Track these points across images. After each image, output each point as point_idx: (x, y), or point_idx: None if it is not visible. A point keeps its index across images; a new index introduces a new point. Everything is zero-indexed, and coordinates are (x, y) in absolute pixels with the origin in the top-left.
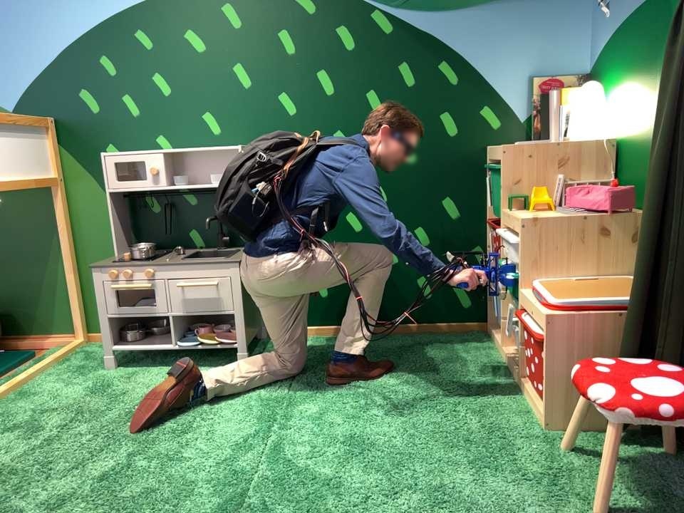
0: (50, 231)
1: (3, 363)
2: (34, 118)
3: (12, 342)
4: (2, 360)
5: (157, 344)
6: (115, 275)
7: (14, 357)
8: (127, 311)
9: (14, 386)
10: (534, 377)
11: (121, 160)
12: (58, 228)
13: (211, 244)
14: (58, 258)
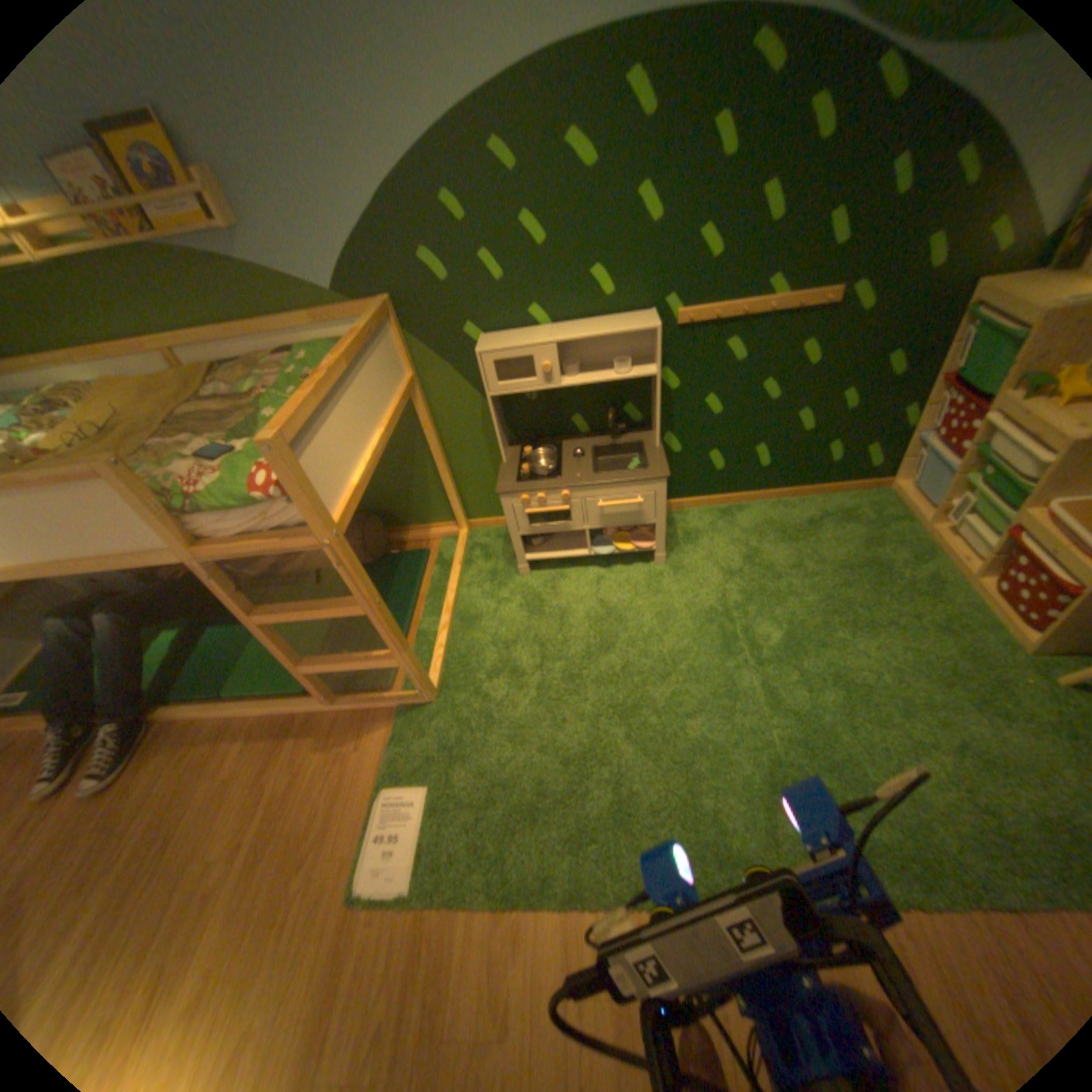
0: (411, 431)
1: (411, 571)
2: (363, 298)
3: (397, 537)
4: (406, 566)
5: (567, 548)
6: (529, 501)
7: (414, 560)
8: (533, 523)
9: (450, 608)
10: (1014, 597)
11: (502, 359)
12: (424, 431)
13: (599, 430)
14: (425, 457)
